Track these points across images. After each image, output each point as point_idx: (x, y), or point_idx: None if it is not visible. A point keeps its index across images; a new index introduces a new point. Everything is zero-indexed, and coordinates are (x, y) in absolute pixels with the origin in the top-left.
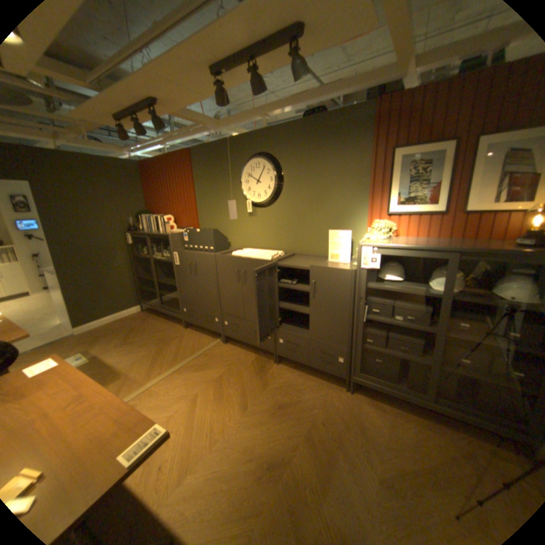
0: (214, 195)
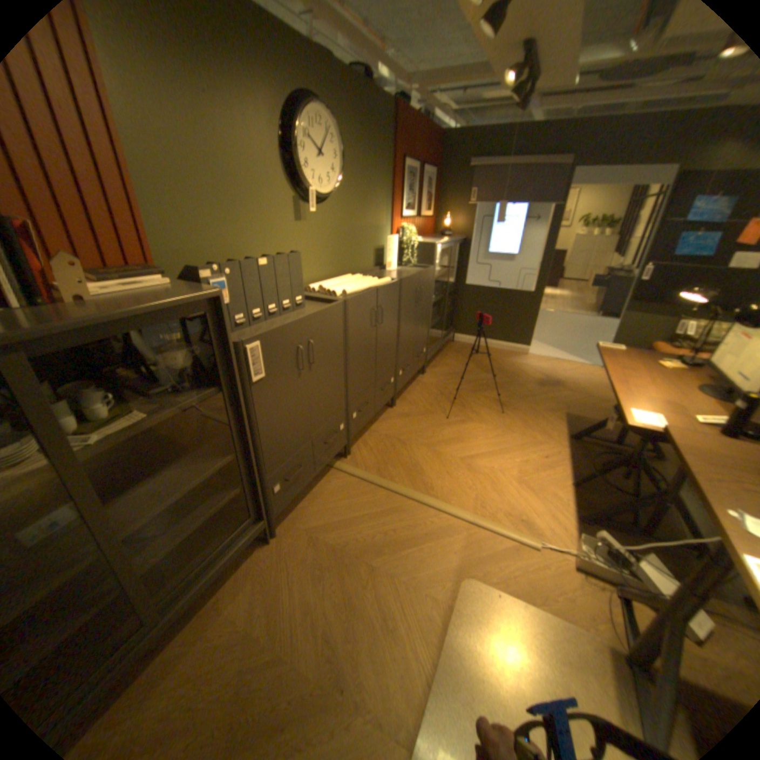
0: (207, 154)
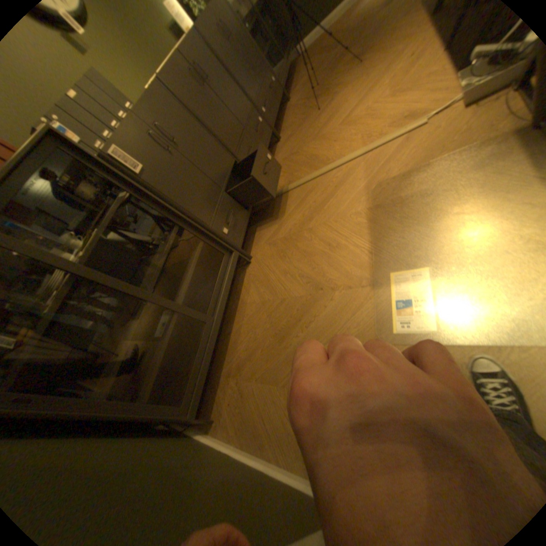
0: None
